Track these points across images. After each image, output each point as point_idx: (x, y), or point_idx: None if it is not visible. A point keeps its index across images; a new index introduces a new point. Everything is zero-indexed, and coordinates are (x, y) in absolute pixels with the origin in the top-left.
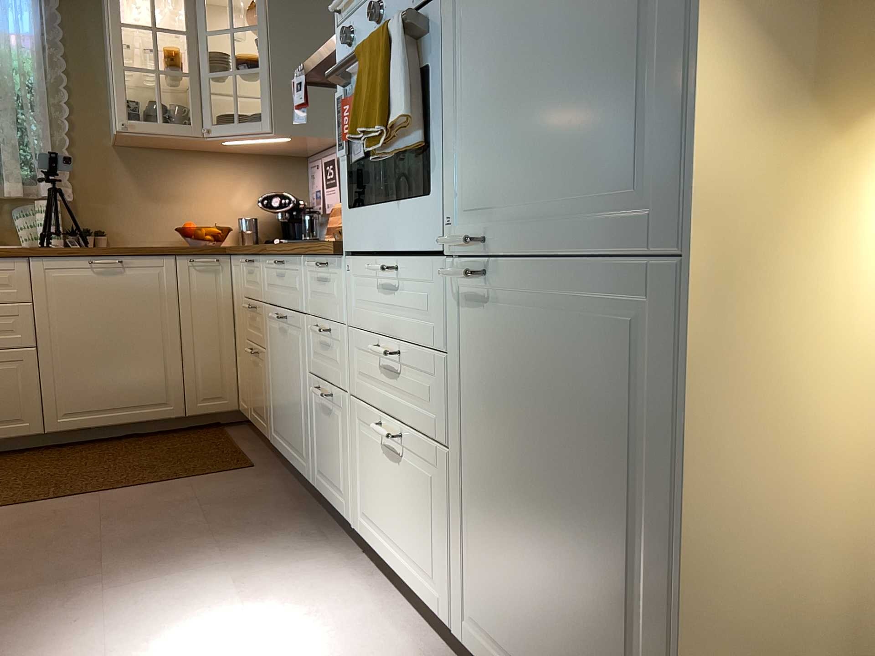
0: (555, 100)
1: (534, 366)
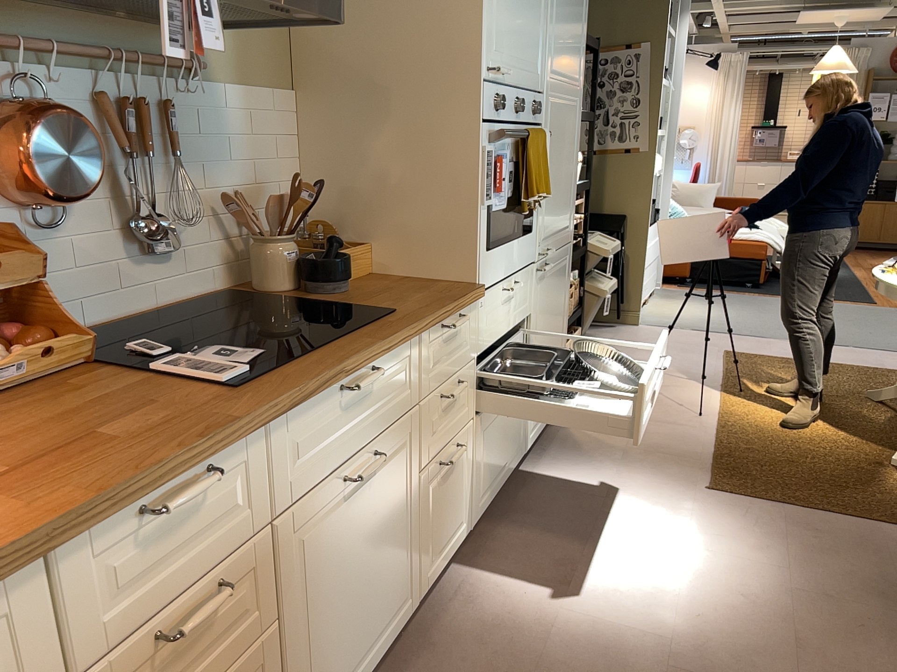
0: (560, 195)
1: (551, 292)
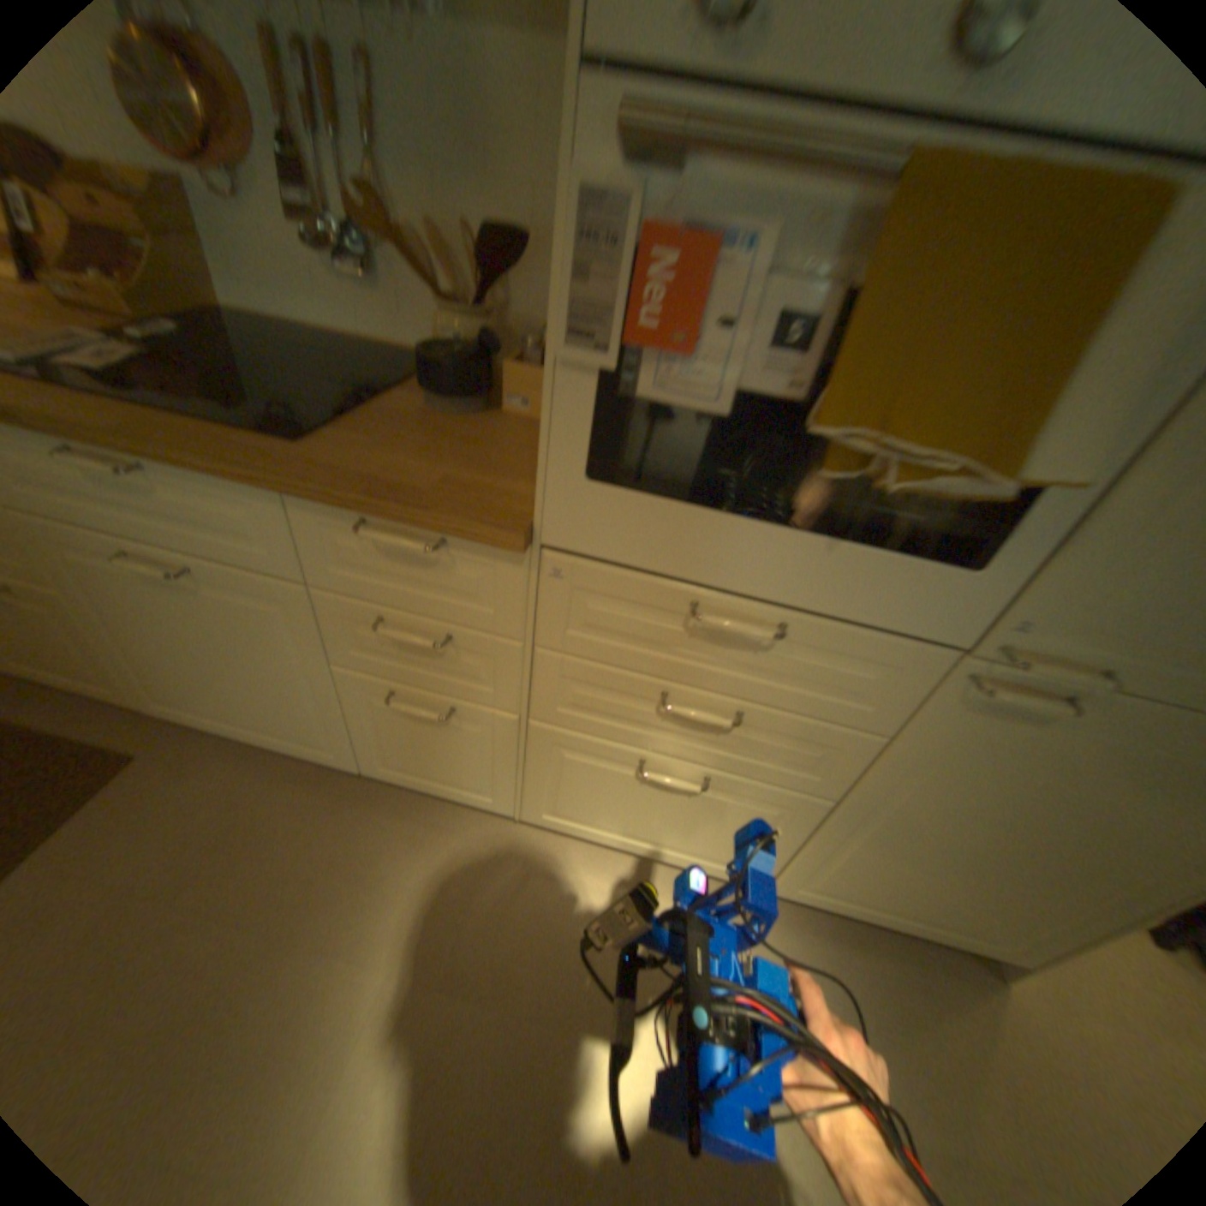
0: None
1: (1089, 779)
